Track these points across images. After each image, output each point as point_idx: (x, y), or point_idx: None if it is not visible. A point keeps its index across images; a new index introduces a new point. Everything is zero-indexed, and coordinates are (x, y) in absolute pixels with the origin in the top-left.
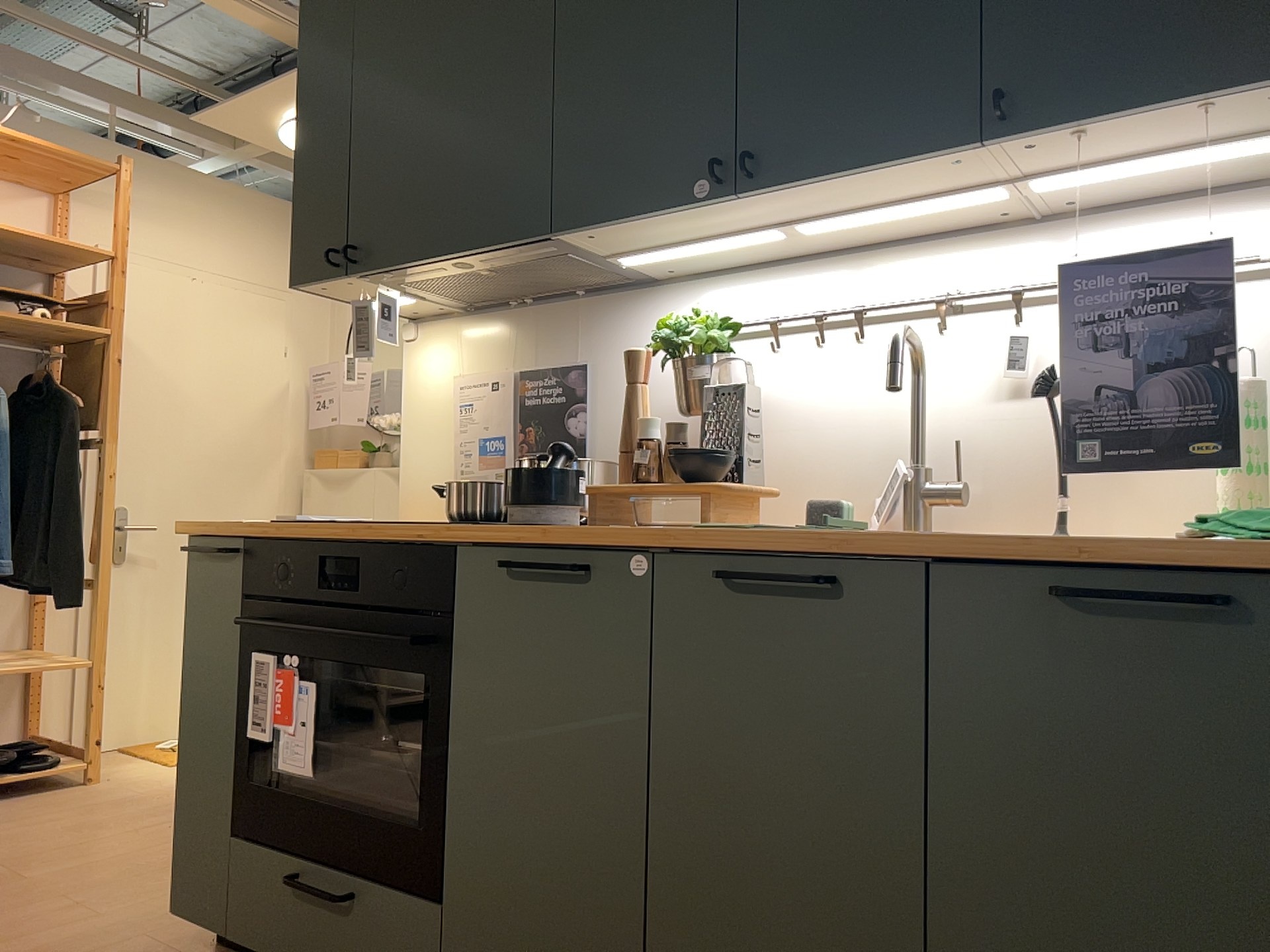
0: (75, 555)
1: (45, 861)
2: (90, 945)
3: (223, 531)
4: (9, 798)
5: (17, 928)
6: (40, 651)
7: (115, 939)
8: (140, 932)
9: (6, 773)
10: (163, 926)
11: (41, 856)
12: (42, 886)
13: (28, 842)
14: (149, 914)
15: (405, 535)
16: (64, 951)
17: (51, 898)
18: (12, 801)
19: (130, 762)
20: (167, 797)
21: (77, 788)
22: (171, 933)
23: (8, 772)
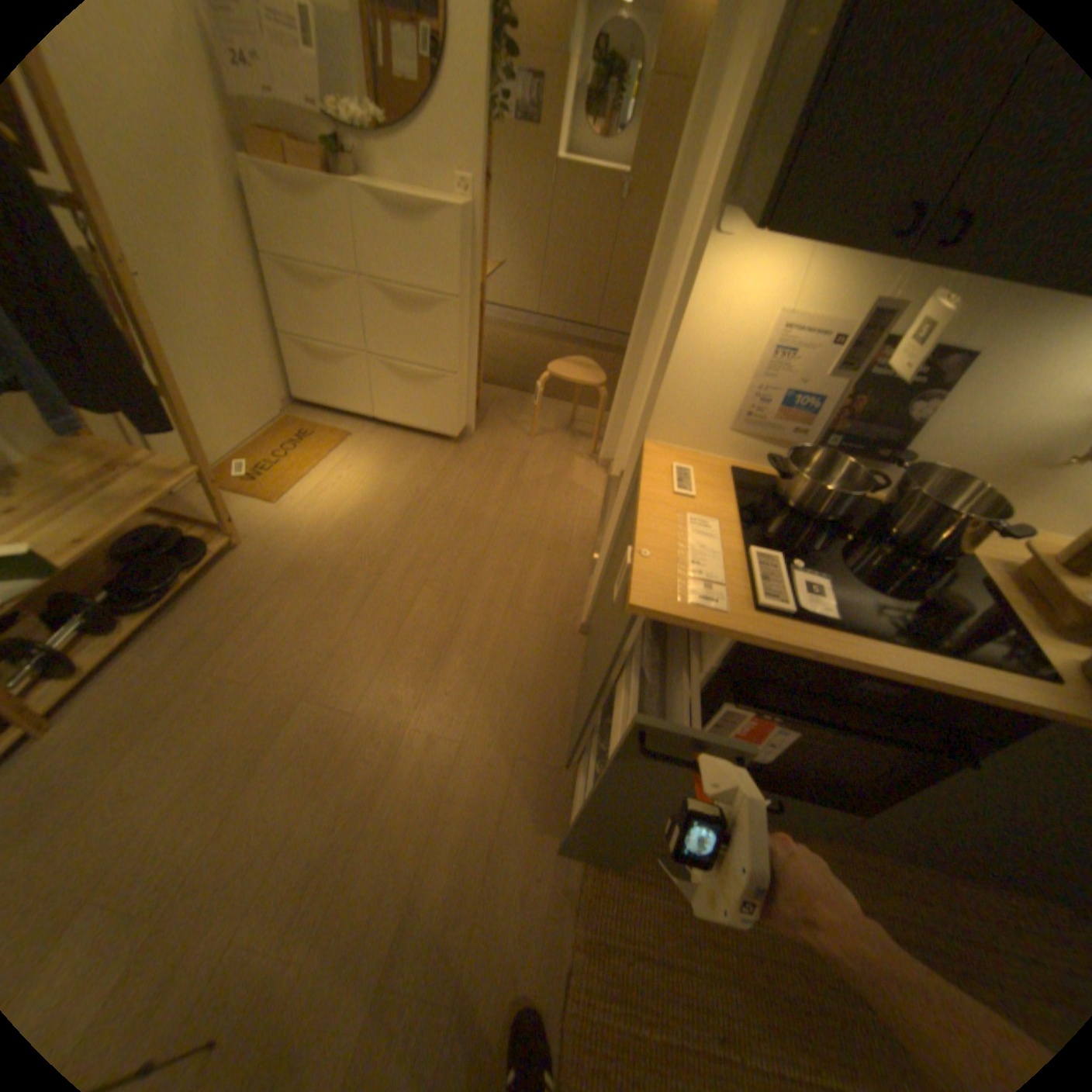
0: (135, 381)
1: (337, 682)
2: (494, 782)
3: (718, 632)
4: (189, 590)
5: (421, 782)
6: (90, 437)
7: (501, 768)
8: (508, 754)
9: (173, 575)
10: (515, 740)
11: (325, 676)
12: (375, 719)
13: (291, 658)
14: (489, 727)
15: (993, 691)
16: (486, 797)
17: (400, 733)
18: (198, 595)
19: (229, 502)
20: (325, 557)
21: (233, 559)
22: (528, 747)
23: (174, 573)
